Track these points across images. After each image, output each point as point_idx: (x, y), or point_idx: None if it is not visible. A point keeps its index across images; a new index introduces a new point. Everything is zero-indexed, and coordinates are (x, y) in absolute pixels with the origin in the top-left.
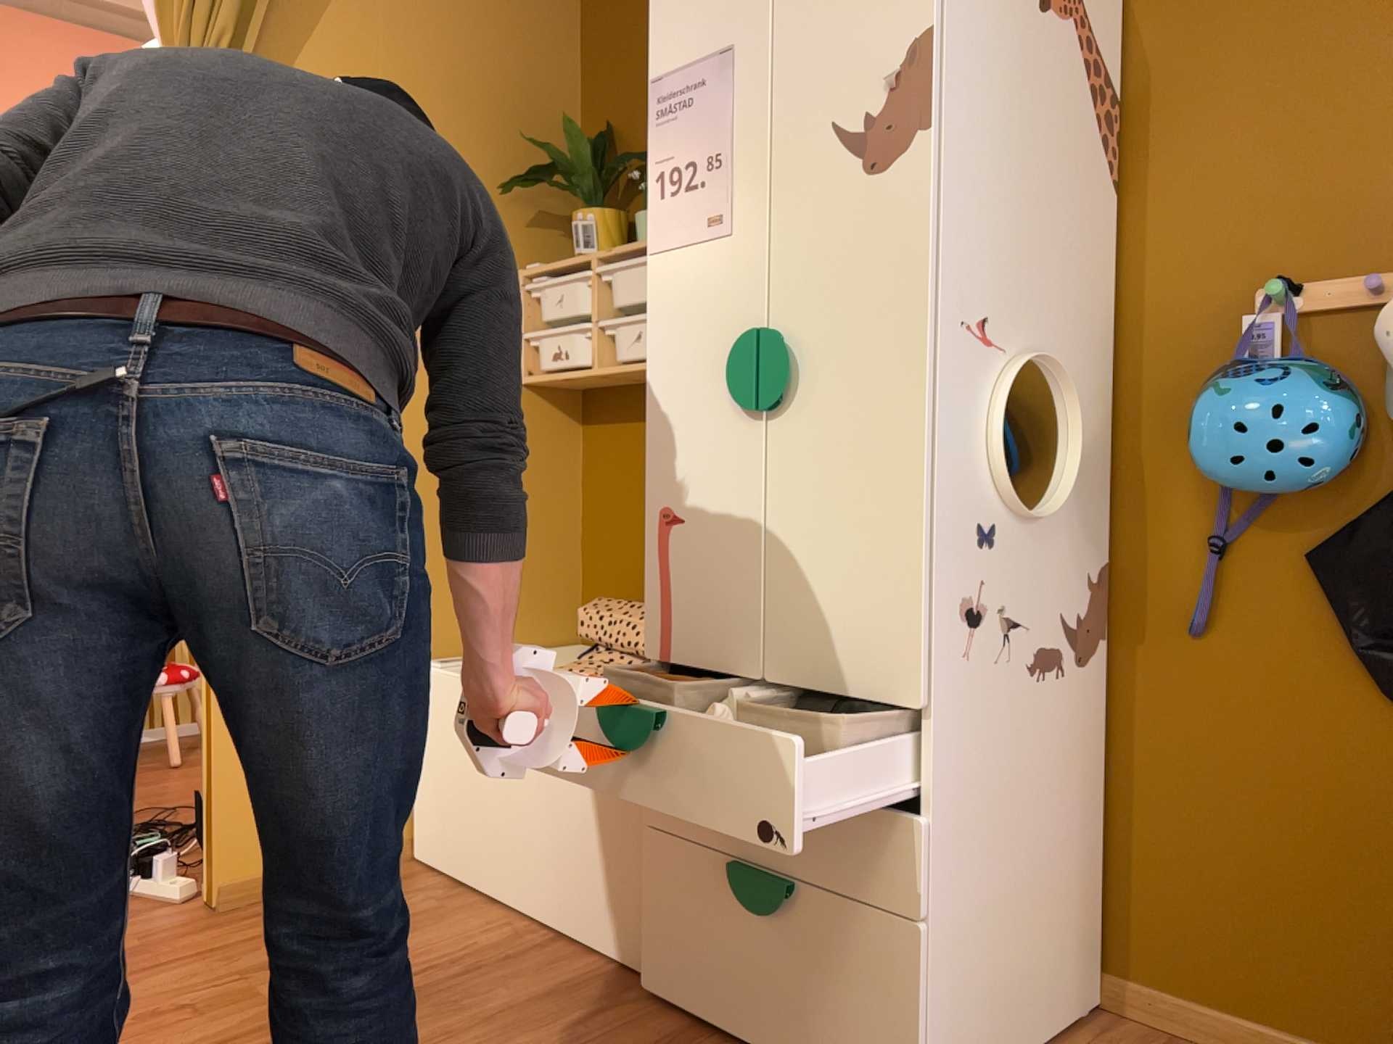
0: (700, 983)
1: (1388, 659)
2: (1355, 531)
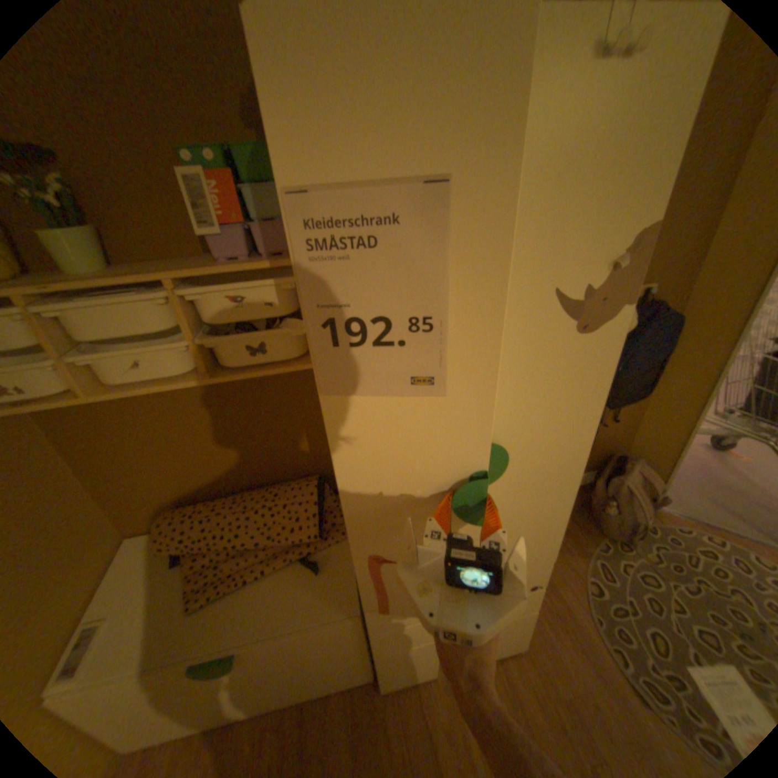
0: (420, 676)
1: None
2: None
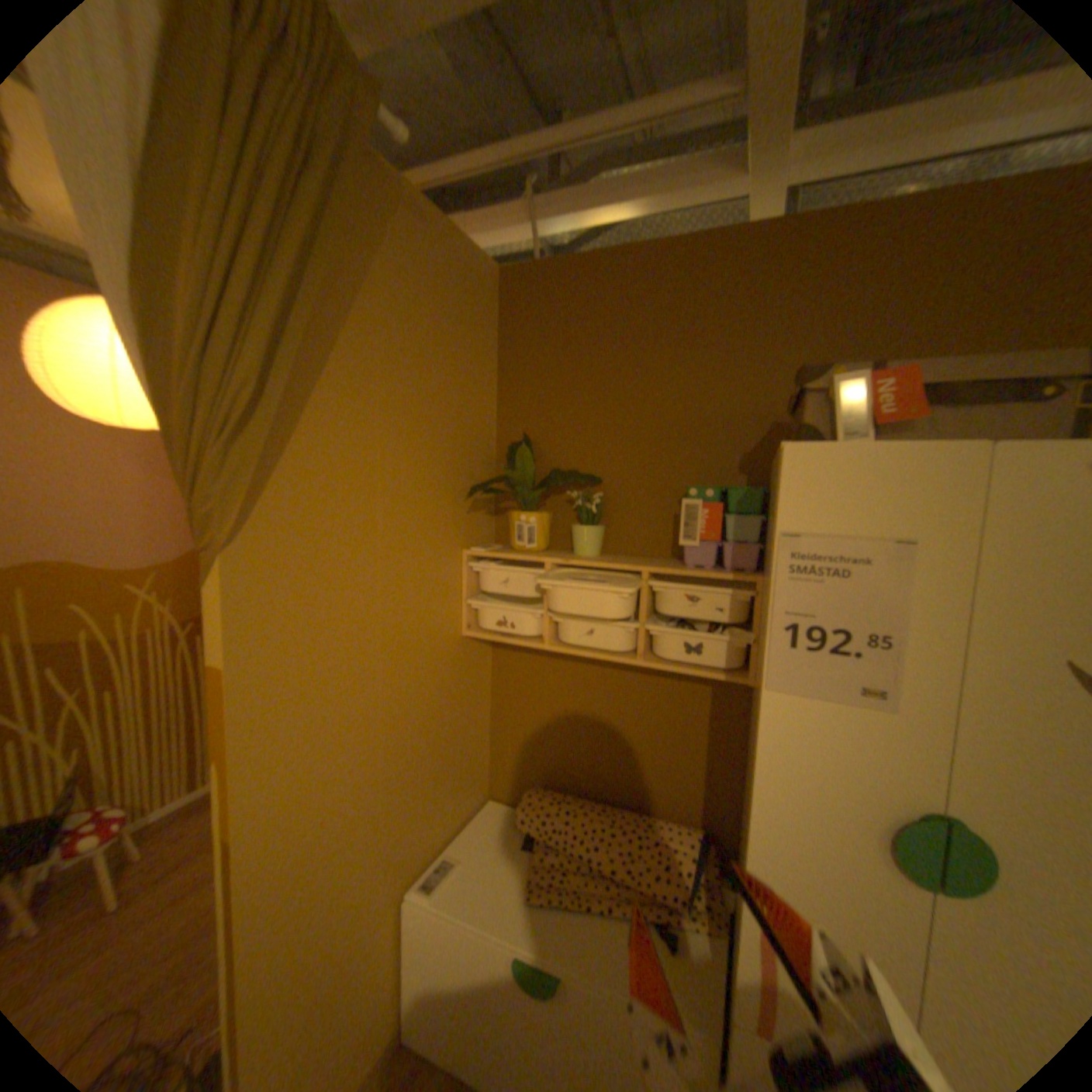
0: None
1: None
2: None
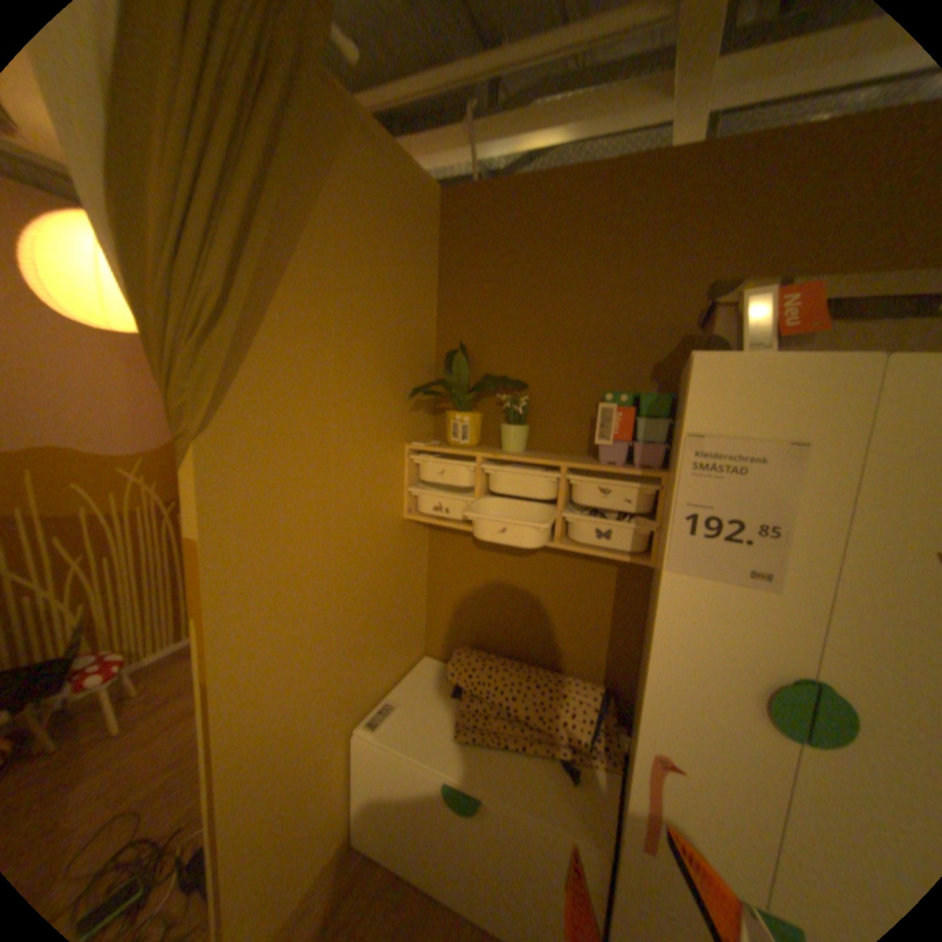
0: None
1: None
2: None
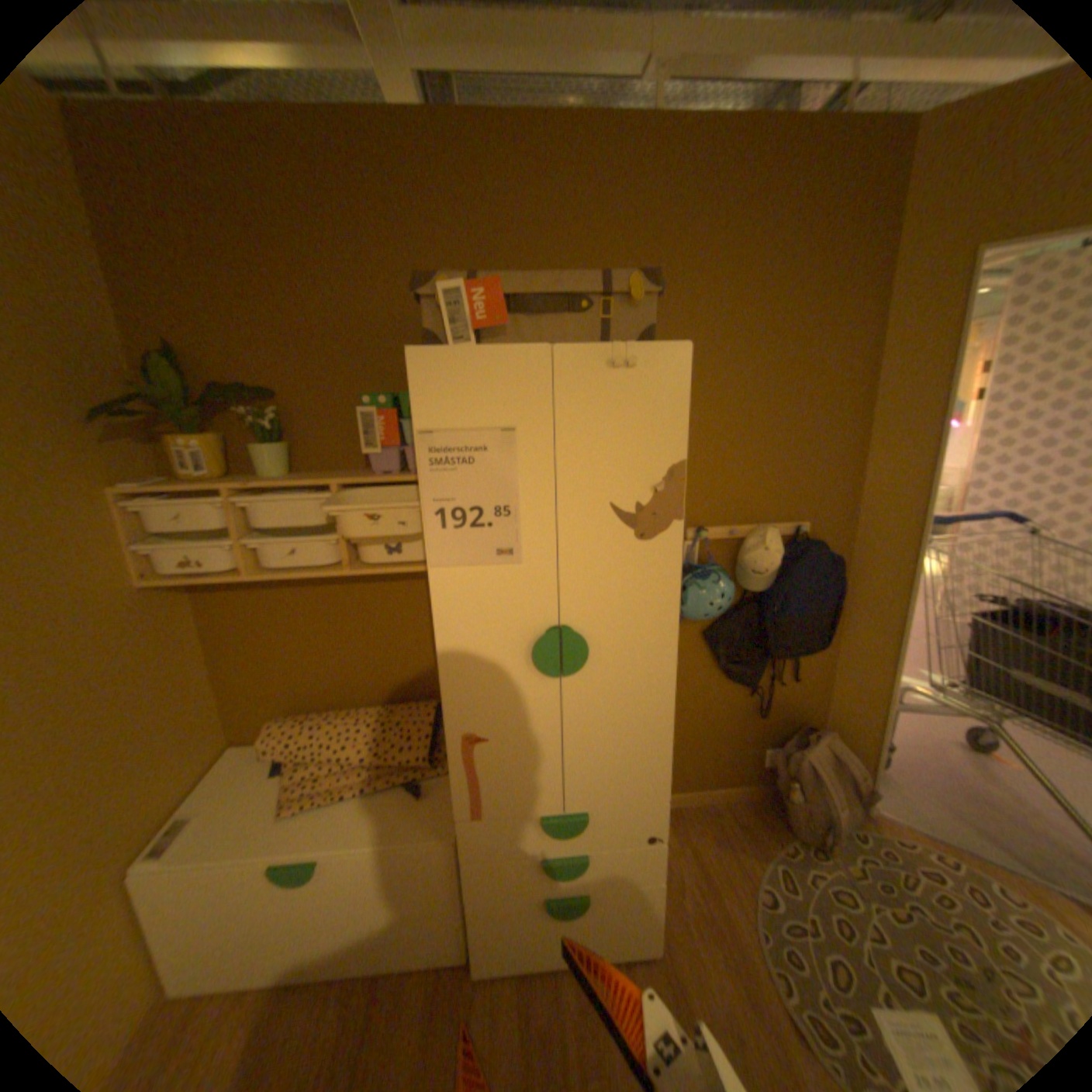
0: (520, 960)
1: (730, 668)
2: (723, 626)
